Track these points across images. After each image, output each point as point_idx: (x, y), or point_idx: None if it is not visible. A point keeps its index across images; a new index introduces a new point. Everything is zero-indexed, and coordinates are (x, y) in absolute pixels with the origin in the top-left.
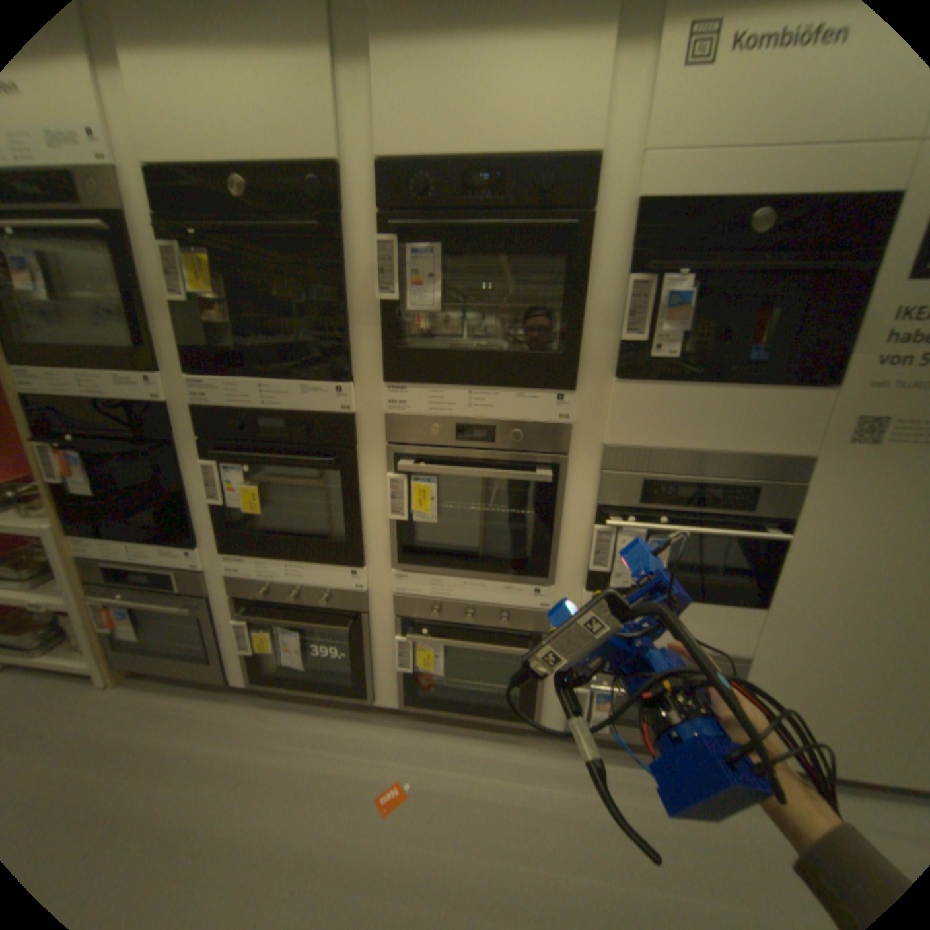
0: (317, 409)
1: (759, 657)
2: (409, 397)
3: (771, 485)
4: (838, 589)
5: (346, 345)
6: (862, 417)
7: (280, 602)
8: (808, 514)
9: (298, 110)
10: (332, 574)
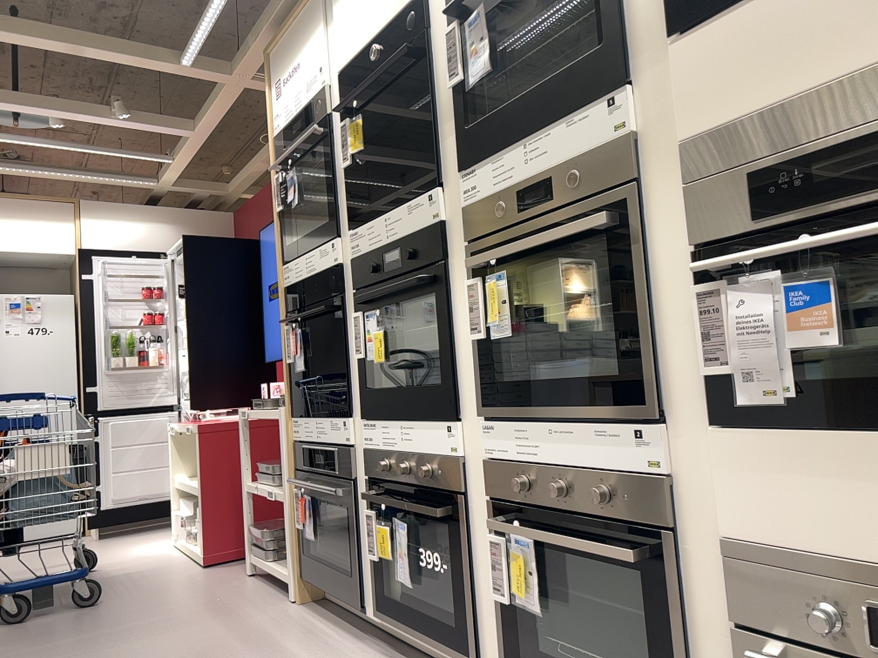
0: (417, 224)
1: None
2: (477, 177)
3: None
4: None
5: (435, 148)
6: None
7: (397, 480)
8: None
9: None
10: (433, 433)
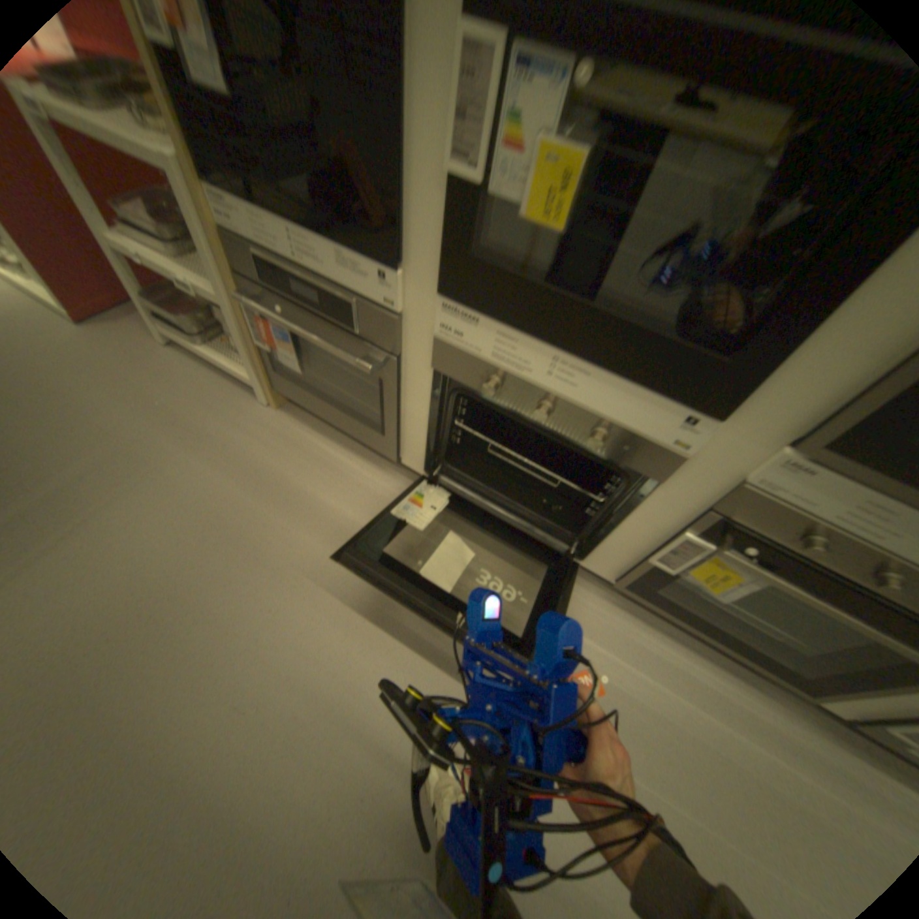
0: None
1: None
2: None
3: None
4: None
5: None
6: None
7: (515, 406)
8: None
9: None
10: (645, 405)
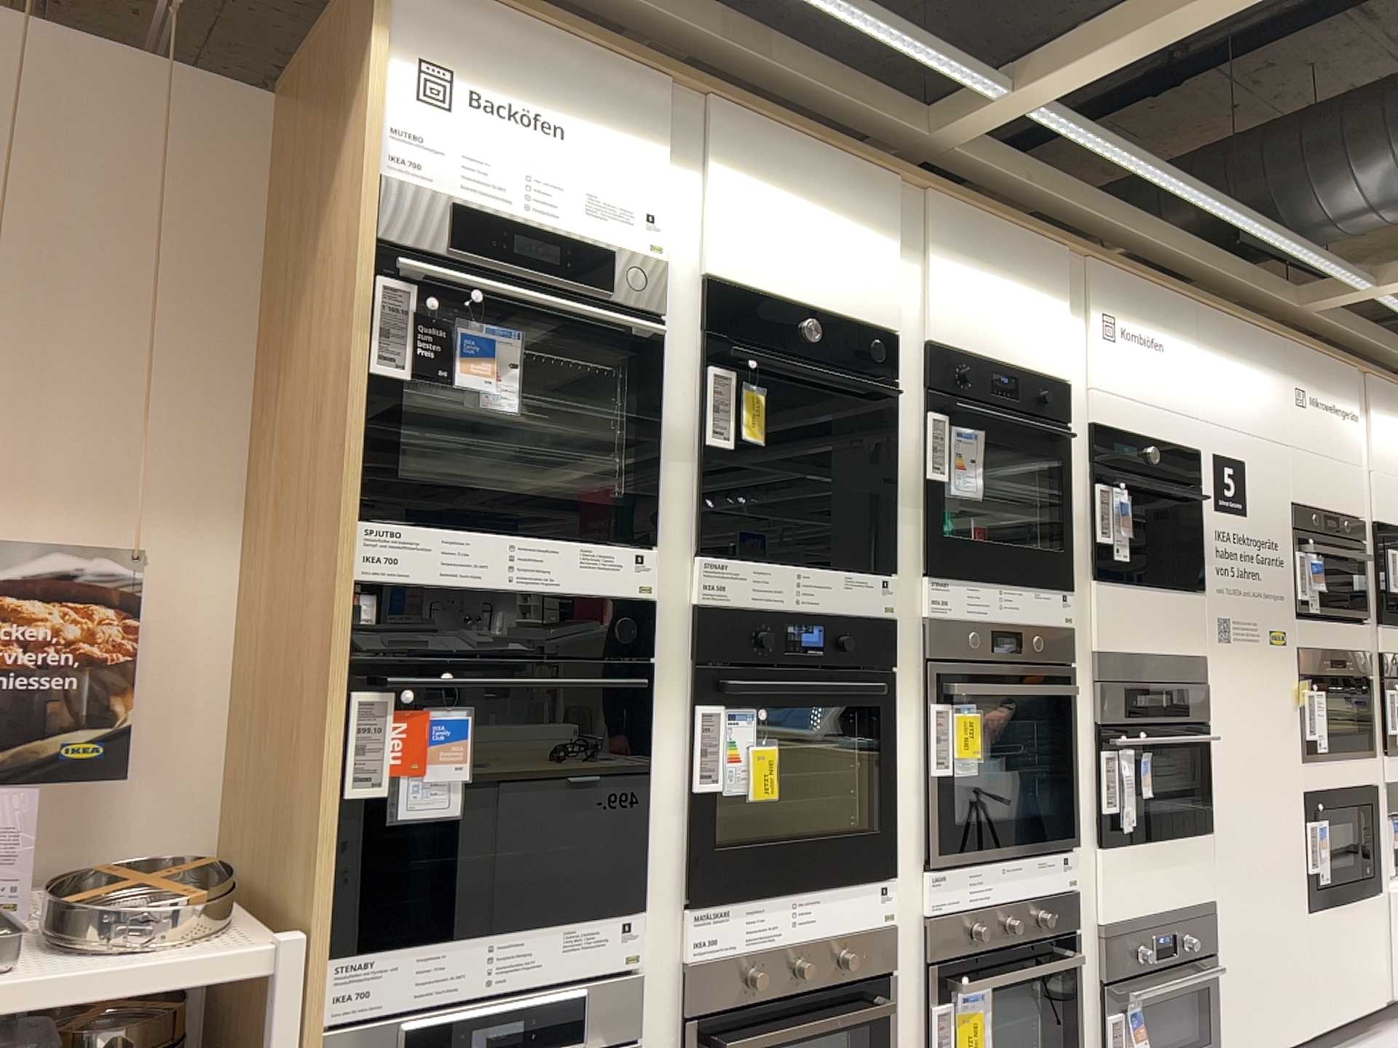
0: (861, 610)
1: (1217, 895)
2: (951, 596)
3: (1191, 686)
4: (1239, 792)
5: (891, 527)
6: (1217, 618)
7: (774, 994)
8: (1212, 714)
9: (874, 279)
10: (856, 901)
